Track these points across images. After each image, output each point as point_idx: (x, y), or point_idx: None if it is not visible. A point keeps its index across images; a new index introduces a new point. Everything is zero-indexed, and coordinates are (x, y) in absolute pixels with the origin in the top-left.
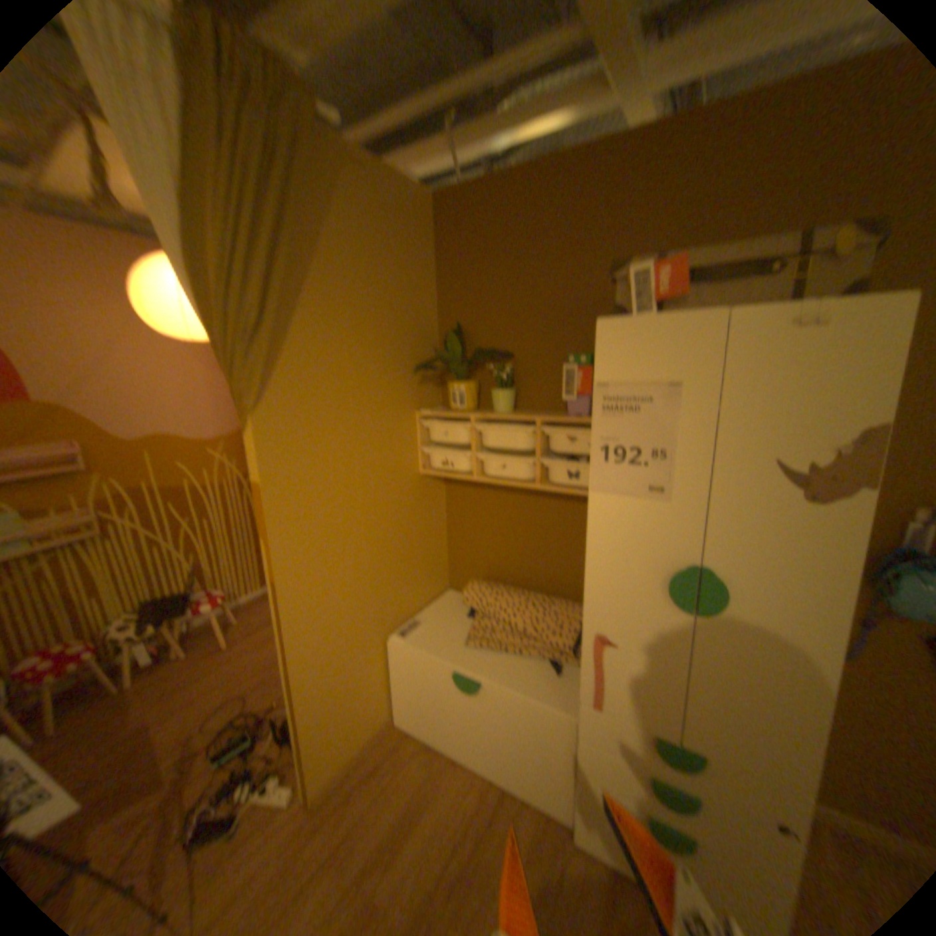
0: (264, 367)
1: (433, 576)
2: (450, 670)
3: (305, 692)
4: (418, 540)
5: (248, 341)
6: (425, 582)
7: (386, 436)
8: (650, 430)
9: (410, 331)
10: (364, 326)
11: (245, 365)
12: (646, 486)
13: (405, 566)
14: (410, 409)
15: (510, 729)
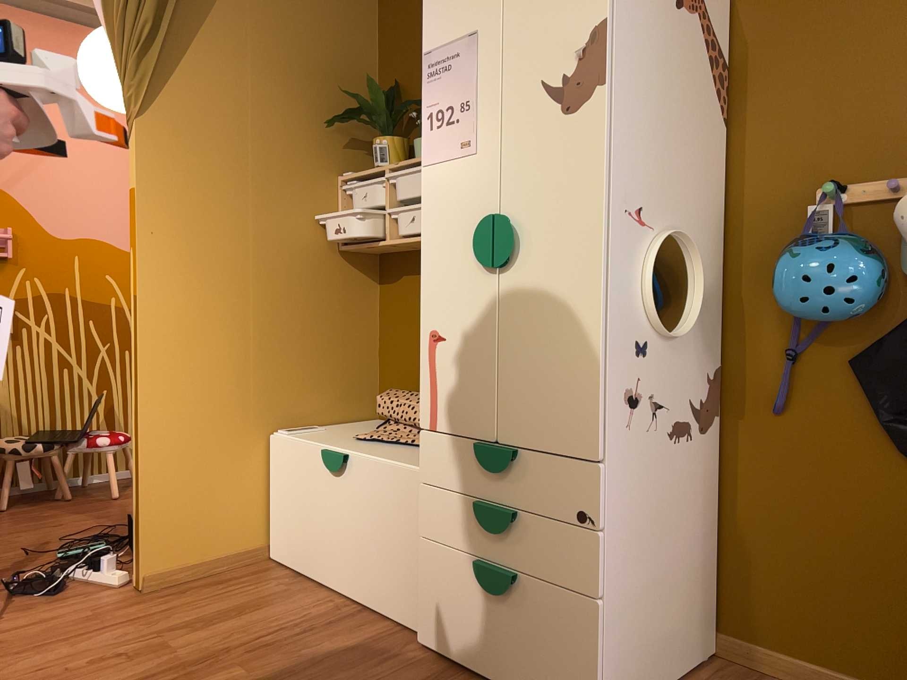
0: (154, 74)
1: (351, 388)
2: (321, 449)
3: (154, 433)
4: (330, 329)
5: (143, 50)
6: (337, 389)
7: (292, 189)
8: (458, 84)
9: (337, 86)
10: (276, 68)
11: (138, 73)
12: (458, 142)
13: (307, 354)
14: (330, 170)
15: (371, 507)
